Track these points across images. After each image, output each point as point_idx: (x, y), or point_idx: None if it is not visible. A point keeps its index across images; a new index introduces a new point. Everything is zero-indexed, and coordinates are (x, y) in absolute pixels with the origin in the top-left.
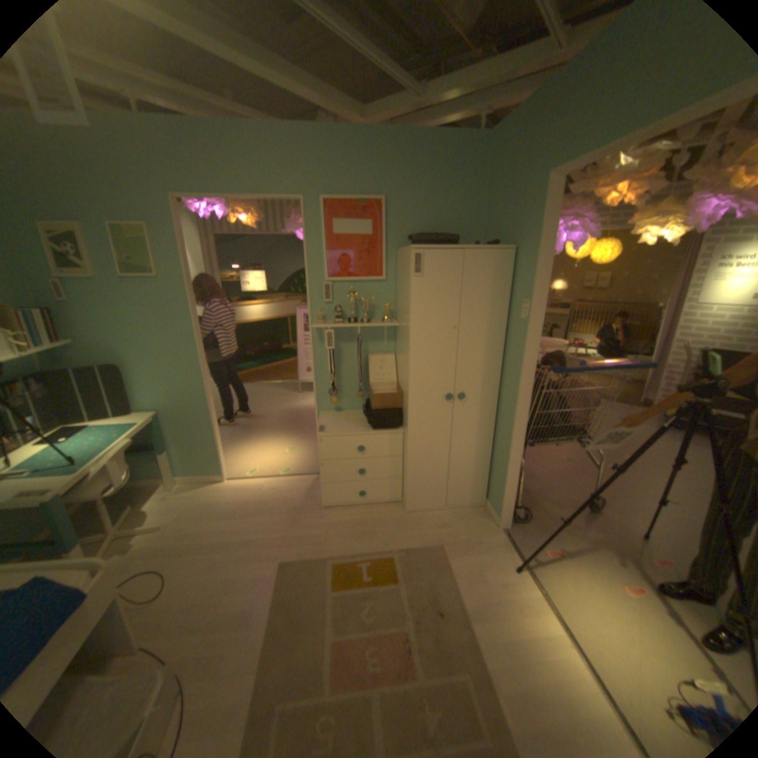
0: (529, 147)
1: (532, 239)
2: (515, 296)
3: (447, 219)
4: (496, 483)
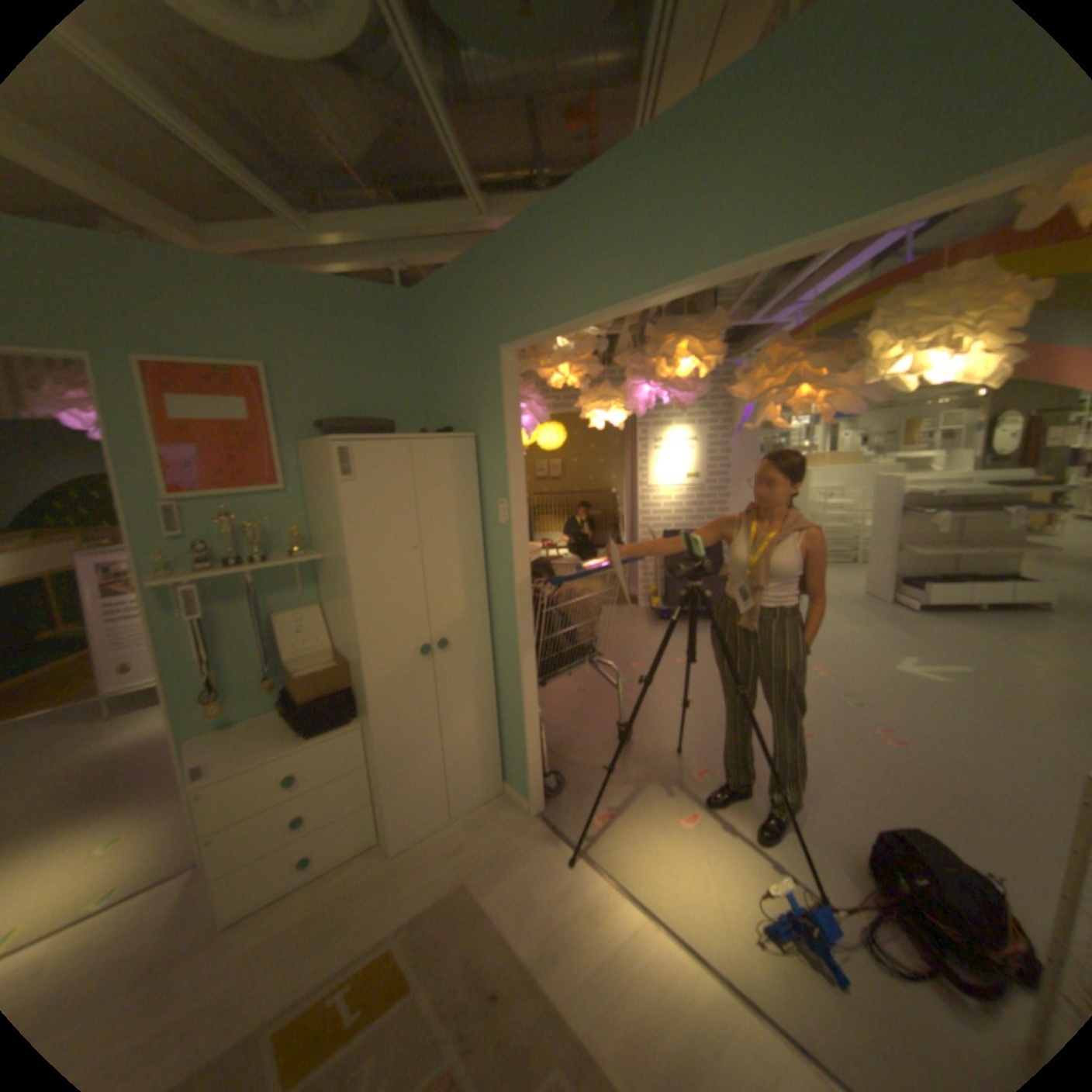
0: (468, 318)
1: (495, 425)
2: (488, 496)
3: (372, 399)
4: (512, 754)
